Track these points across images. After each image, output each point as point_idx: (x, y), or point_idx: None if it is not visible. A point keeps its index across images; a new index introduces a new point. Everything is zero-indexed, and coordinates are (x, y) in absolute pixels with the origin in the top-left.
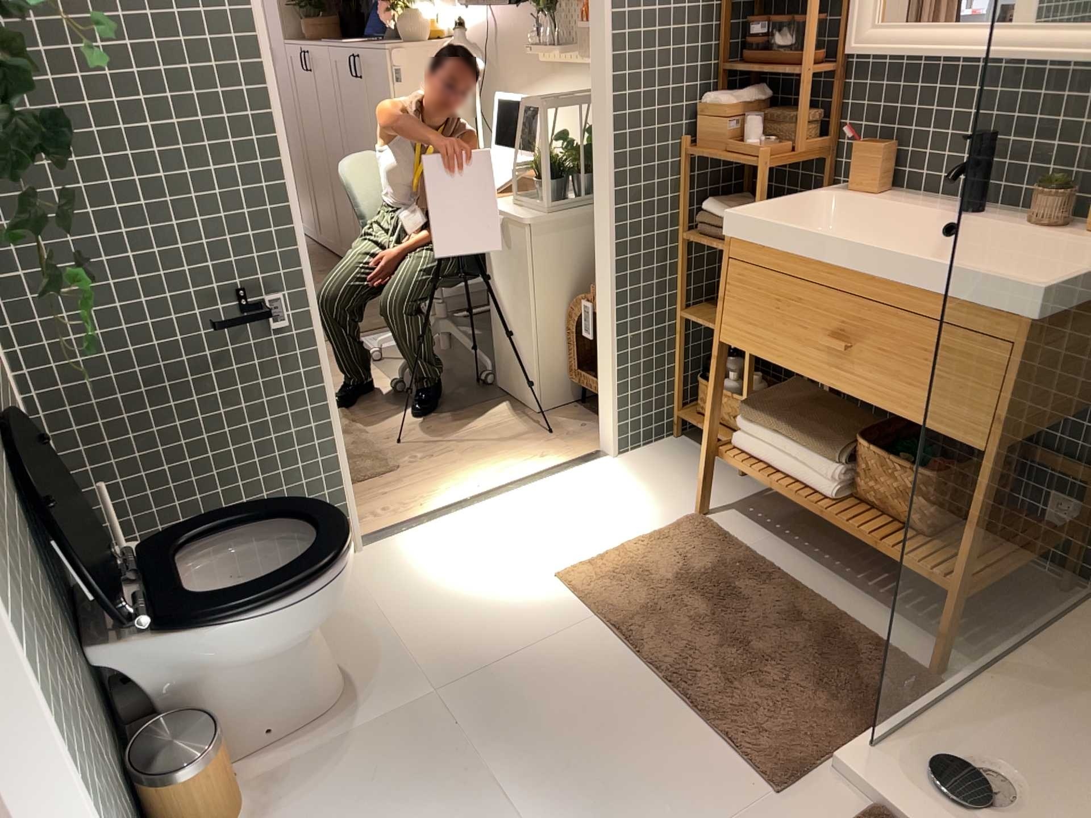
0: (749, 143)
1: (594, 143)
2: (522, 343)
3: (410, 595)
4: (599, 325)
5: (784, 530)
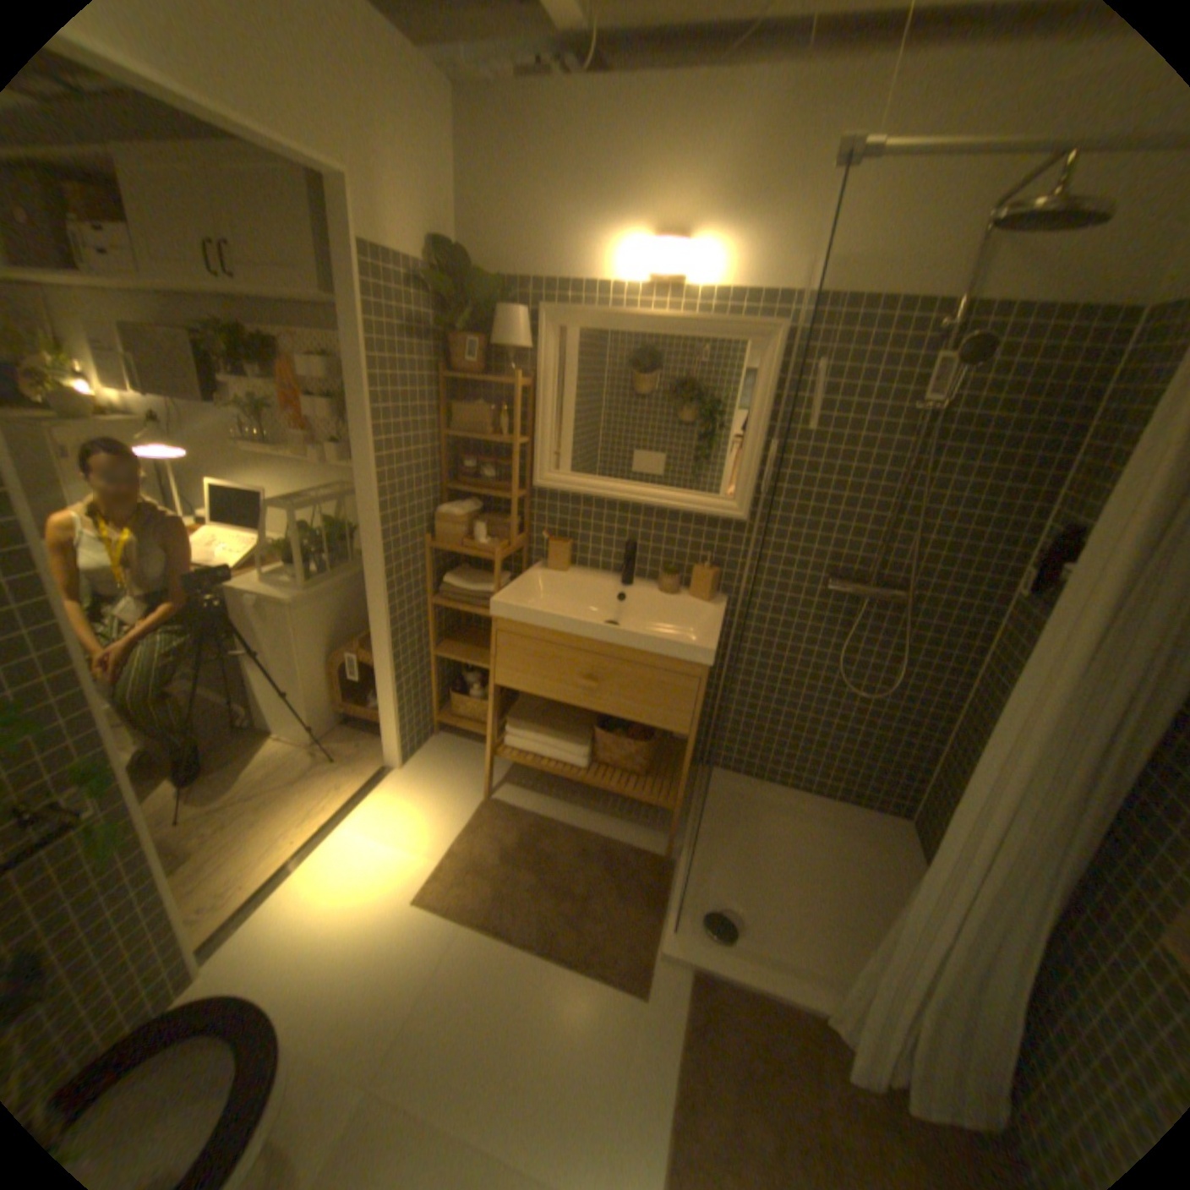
0: (485, 544)
1: (363, 549)
2: (288, 694)
3: (285, 998)
4: (377, 679)
5: (544, 788)
